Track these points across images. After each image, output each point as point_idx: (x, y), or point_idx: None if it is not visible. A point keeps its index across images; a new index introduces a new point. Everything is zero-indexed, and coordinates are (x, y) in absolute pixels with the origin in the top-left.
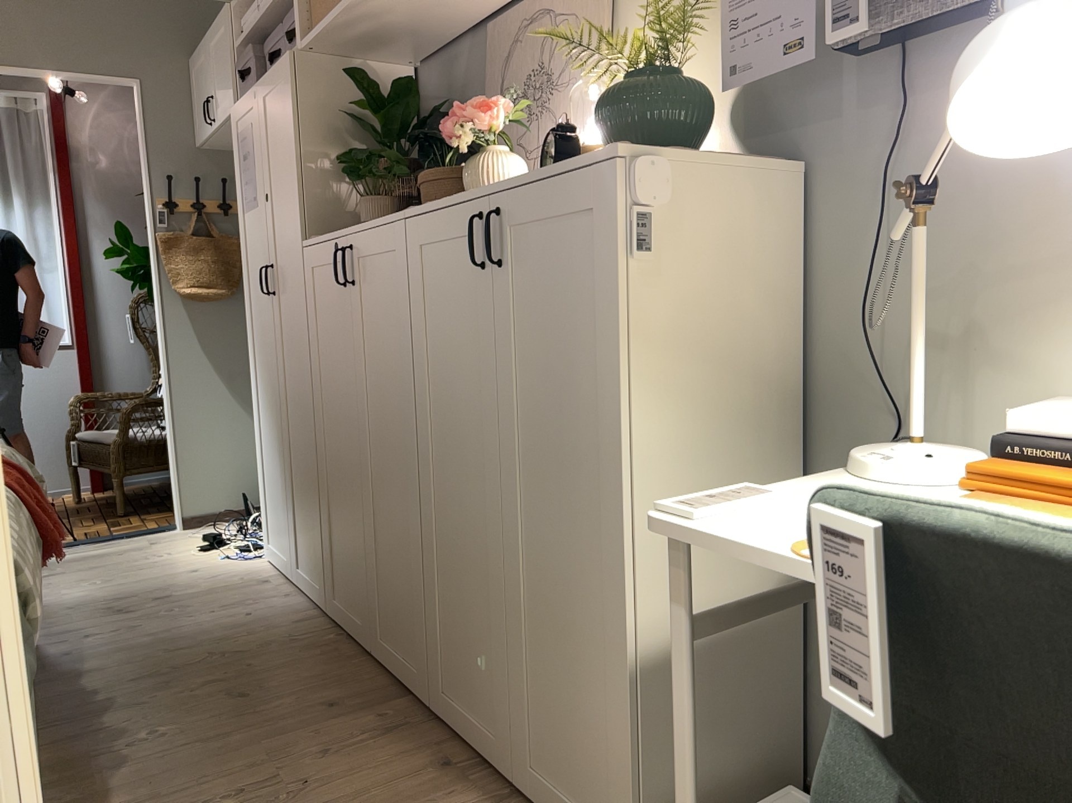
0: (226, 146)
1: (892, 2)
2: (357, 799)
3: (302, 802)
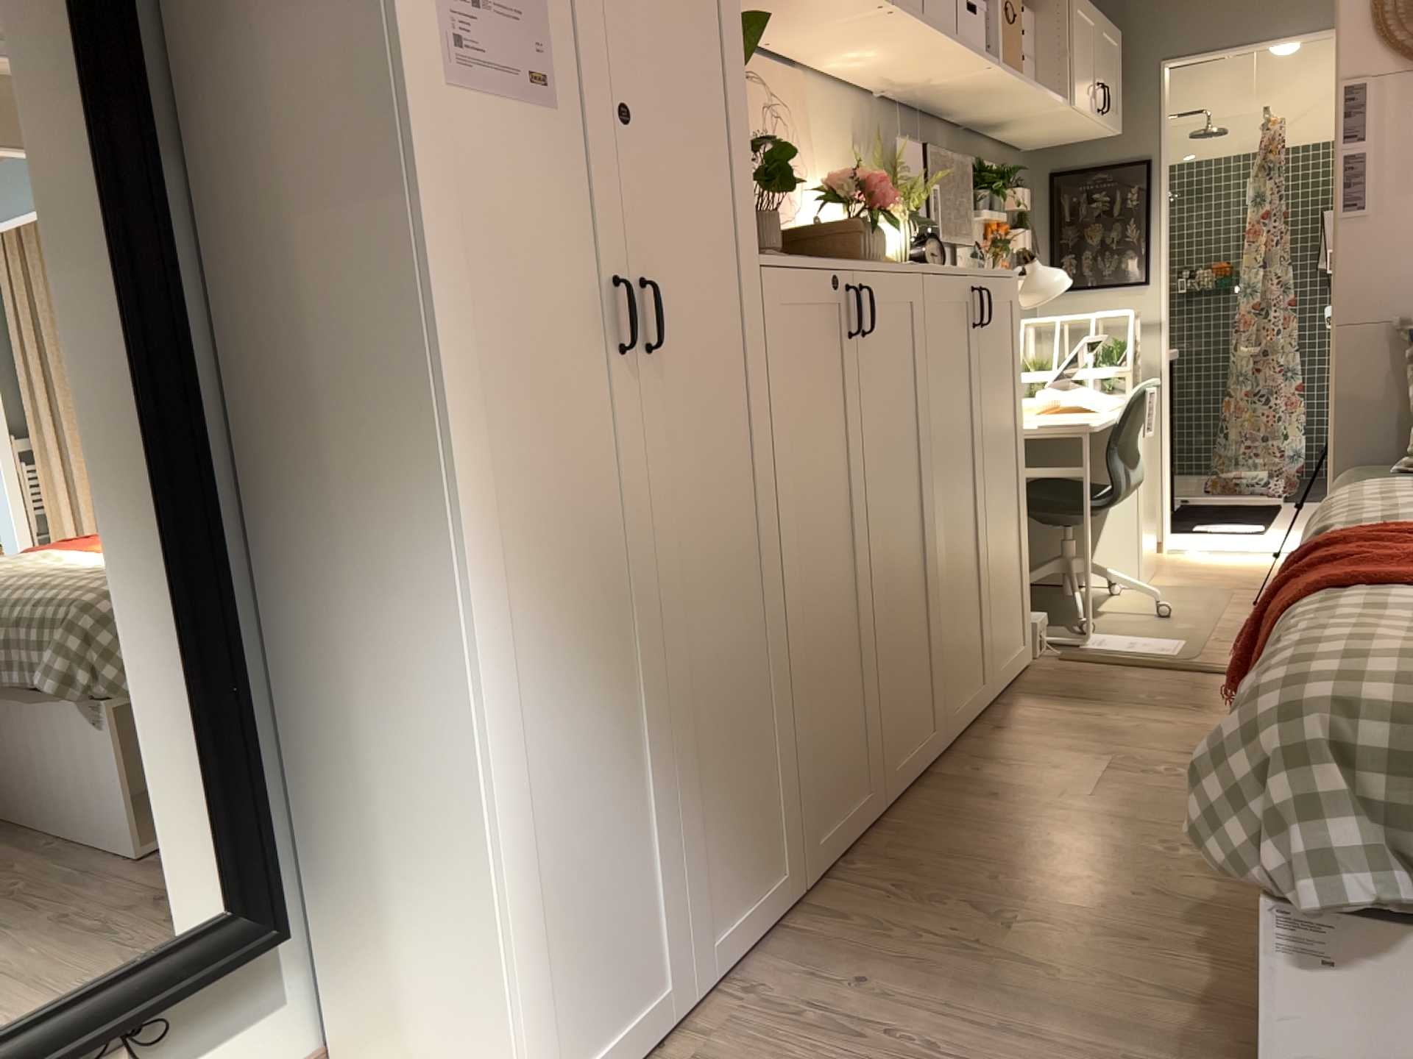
0: None
1: (942, 228)
2: (1075, 739)
3: (1109, 752)
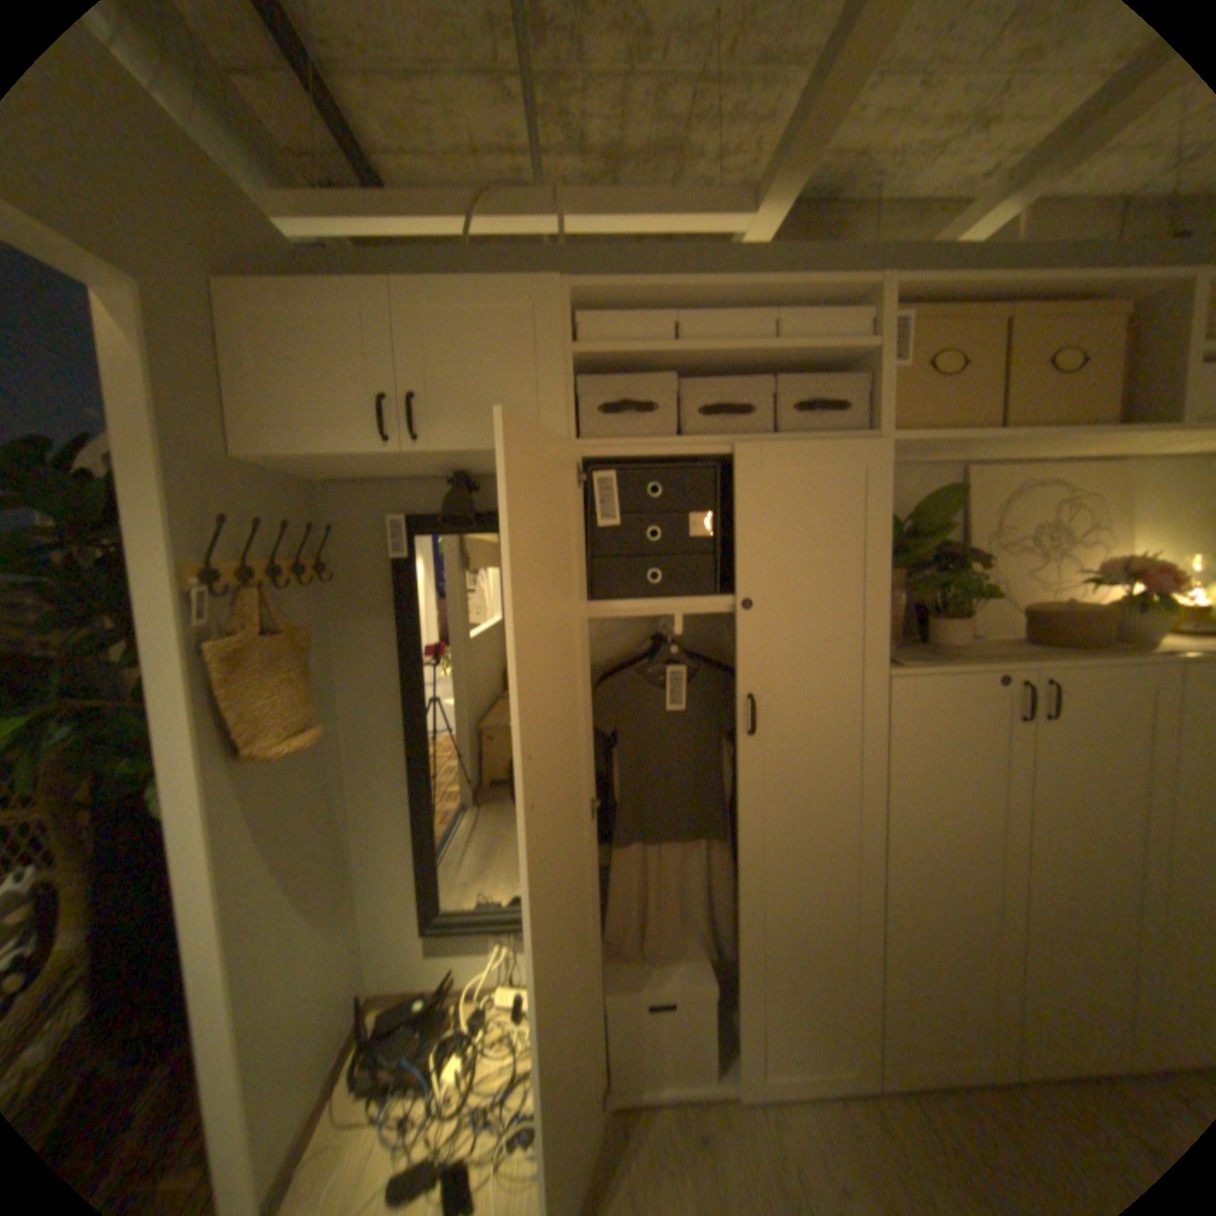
0: (297, 465)
1: None
2: None
3: None
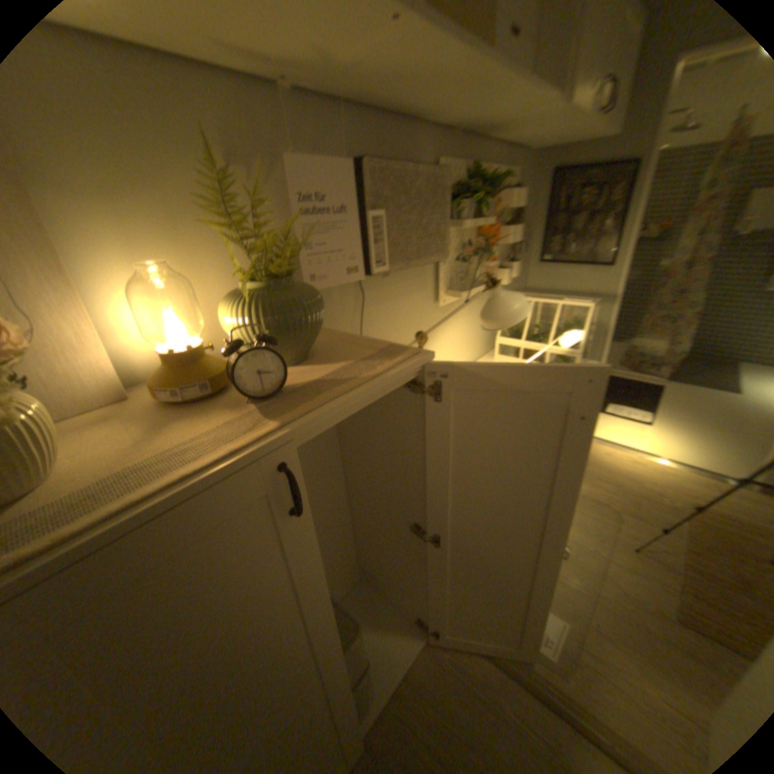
0: None
1: (391, 255)
2: None
3: None
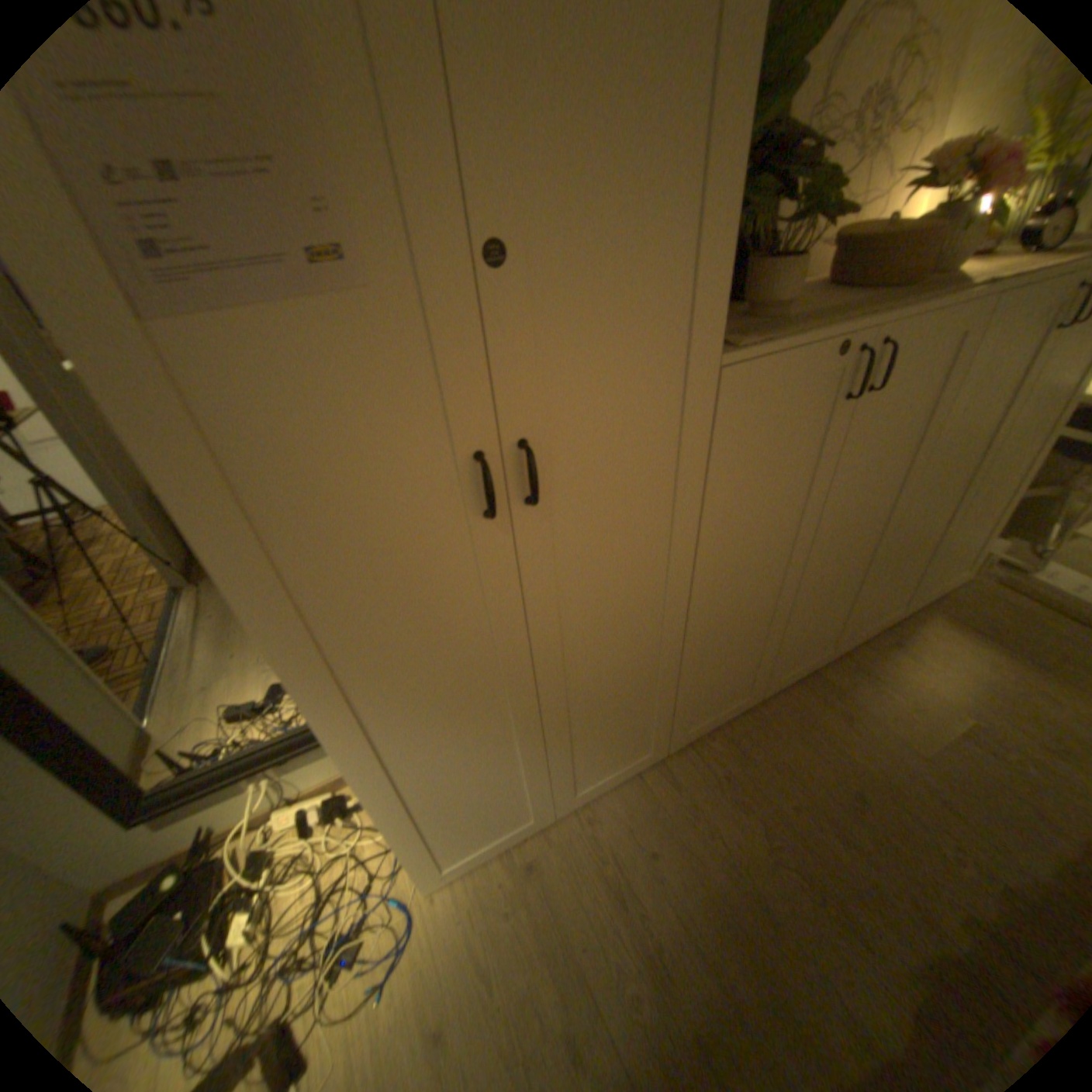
0: None
1: None
2: (954, 685)
3: (975, 714)
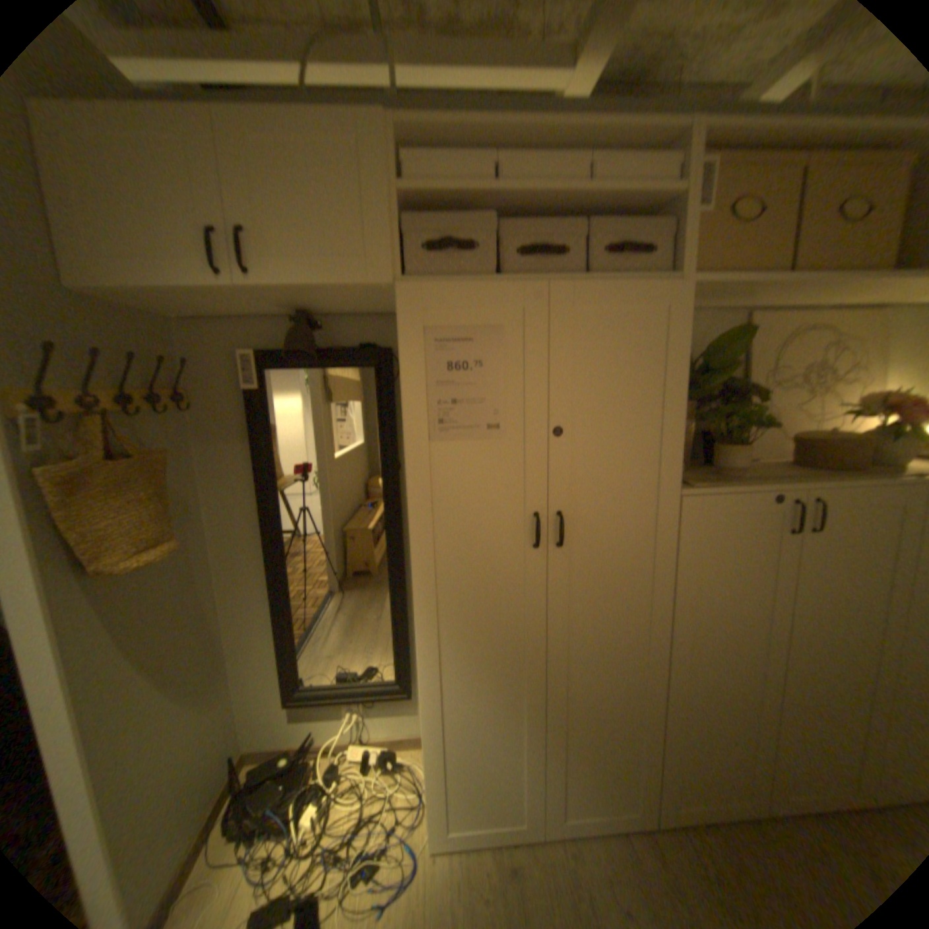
0: (141, 299)
1: None
2: None
3: None
